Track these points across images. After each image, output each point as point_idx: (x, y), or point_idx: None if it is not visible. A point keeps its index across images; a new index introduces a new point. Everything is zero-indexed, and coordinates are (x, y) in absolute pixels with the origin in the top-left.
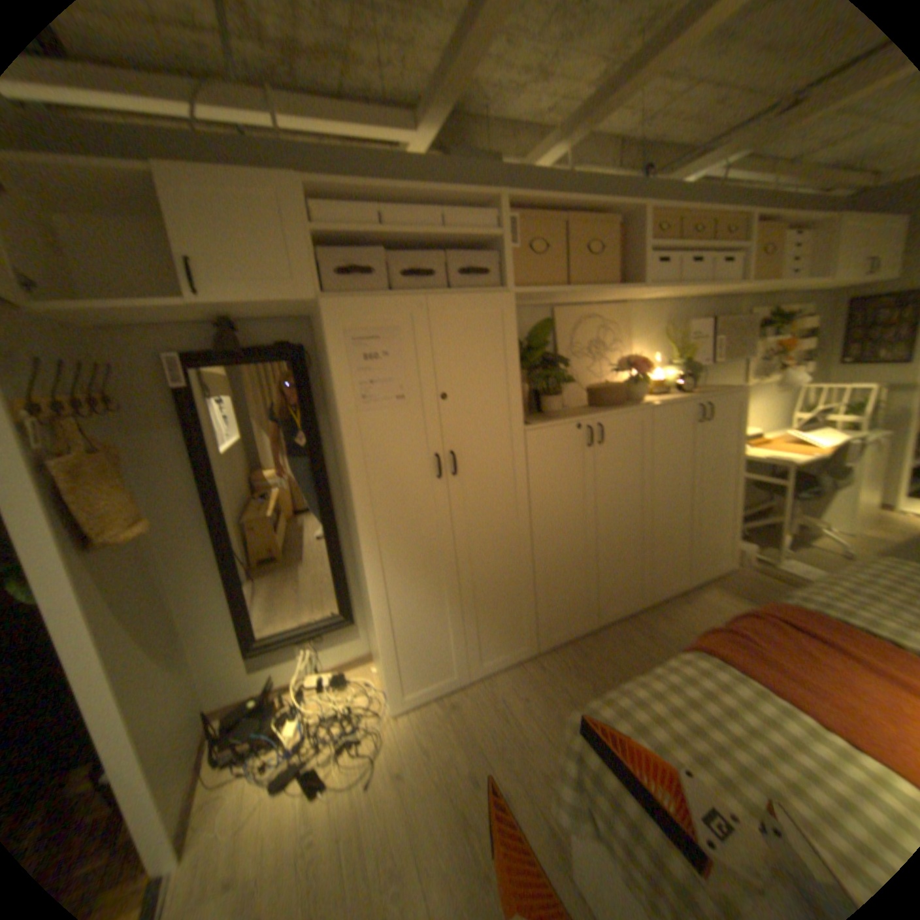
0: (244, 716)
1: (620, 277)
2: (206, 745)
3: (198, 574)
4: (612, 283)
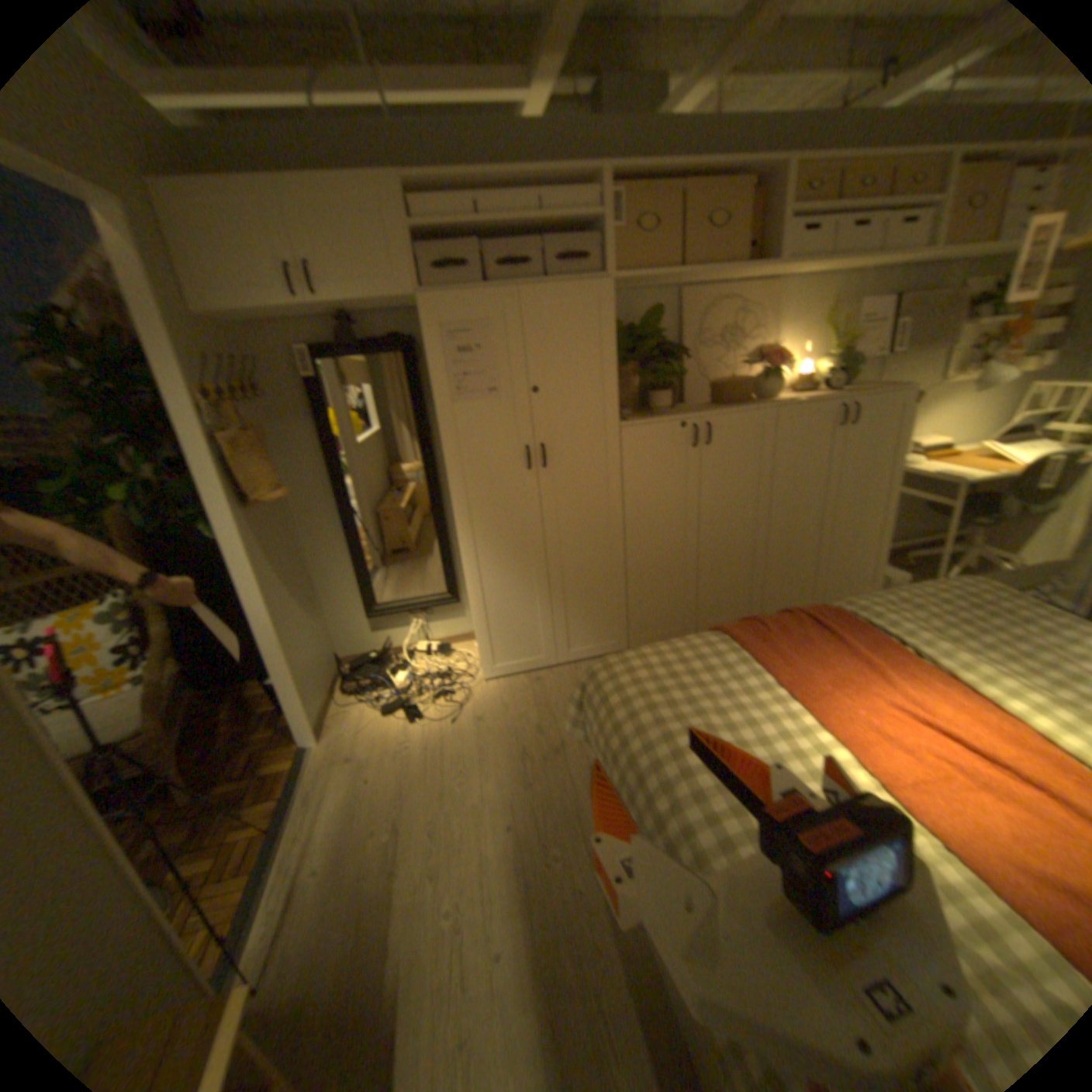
0: (366, 661)
1: (755, 251)
2: (337, 677)
3: (328, 542)
4: (744, 258)
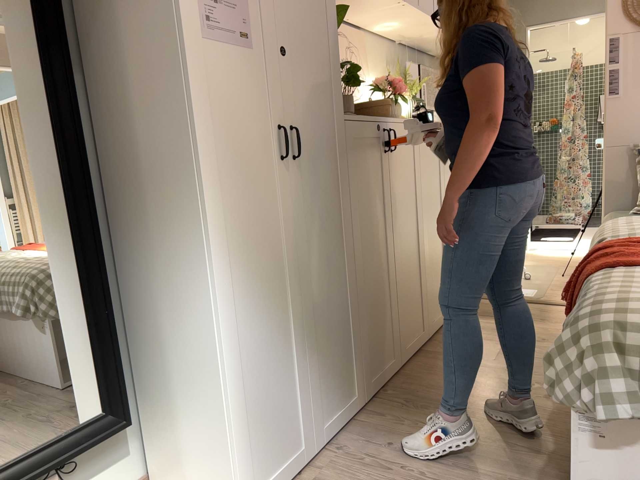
0: None
1: None
2: None
3: None
4: None
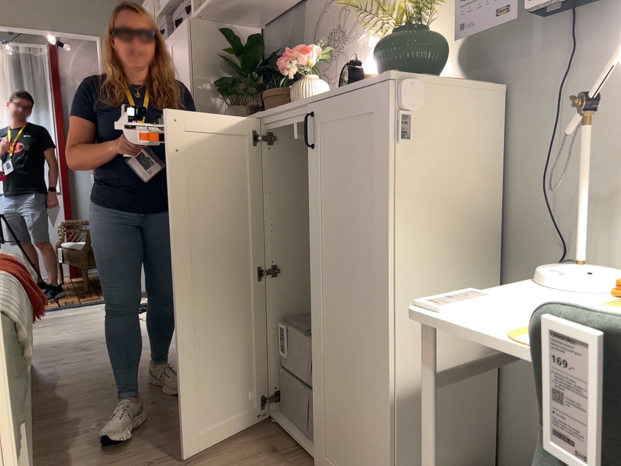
0: None
1: None
2: None
3: None
4: None
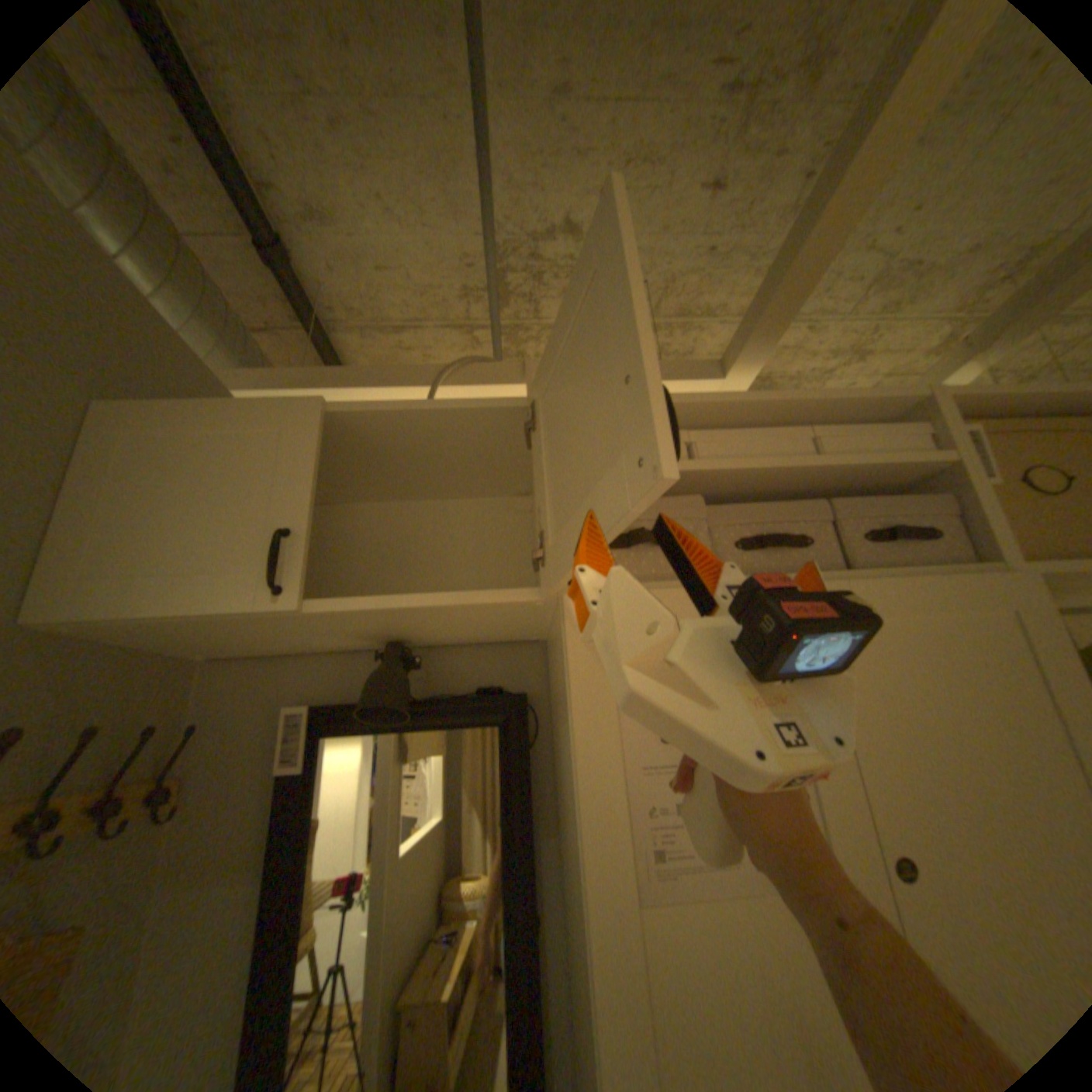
0: None
1: None
2: None
3: None
4: None
